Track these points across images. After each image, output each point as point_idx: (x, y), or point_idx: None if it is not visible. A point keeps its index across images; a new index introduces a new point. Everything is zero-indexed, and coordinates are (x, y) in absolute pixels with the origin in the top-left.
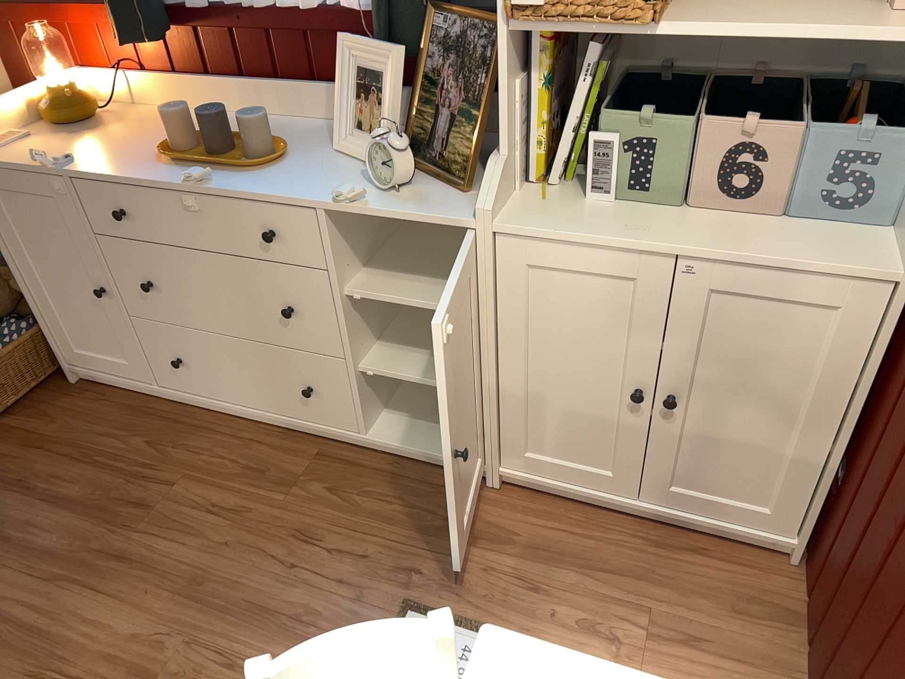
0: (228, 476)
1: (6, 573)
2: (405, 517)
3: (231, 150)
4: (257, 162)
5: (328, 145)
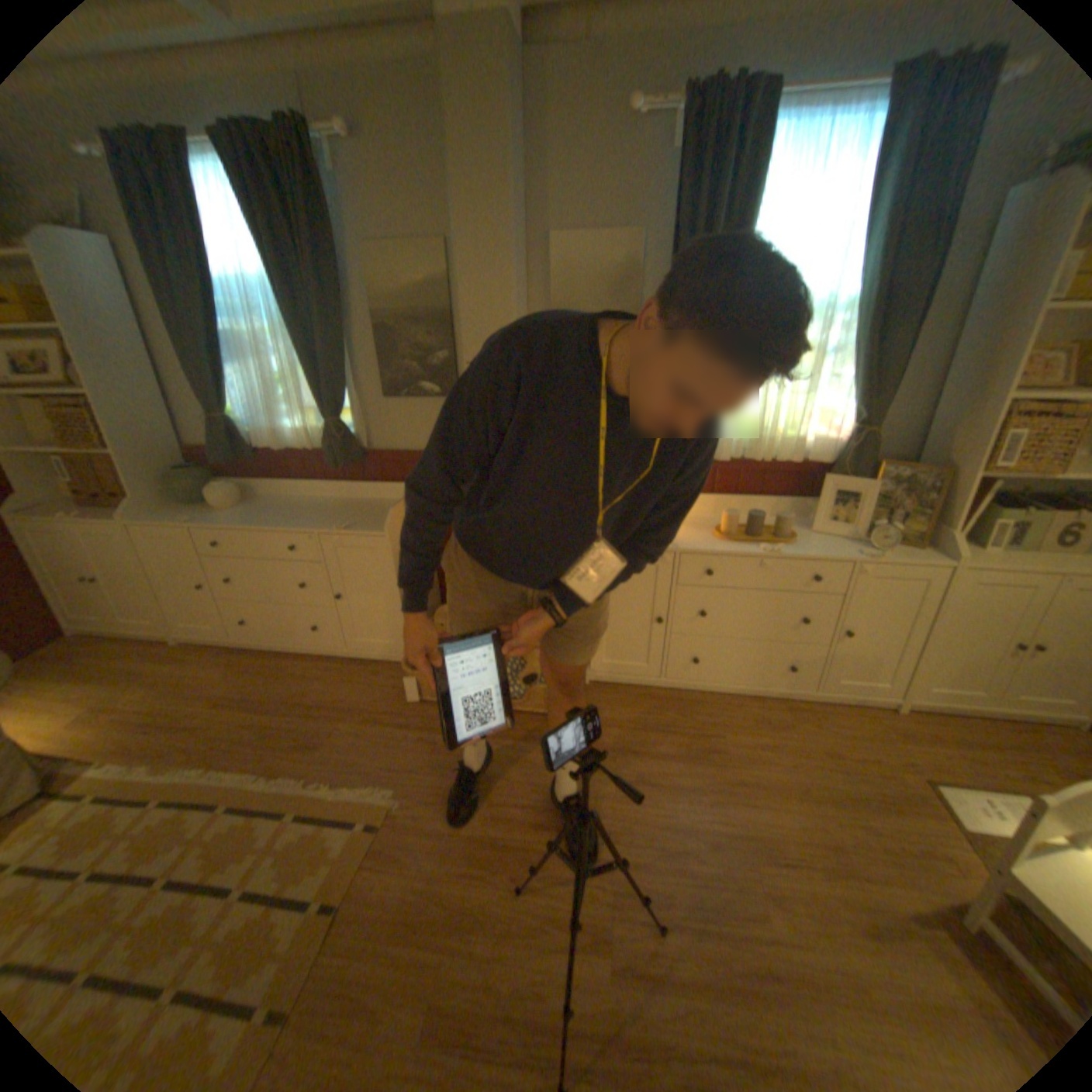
0: (749, 730)
1: (679, 808)
2: (873, 739)
3: (762, 536)
4: (793, 541)
5: (801, 531)
